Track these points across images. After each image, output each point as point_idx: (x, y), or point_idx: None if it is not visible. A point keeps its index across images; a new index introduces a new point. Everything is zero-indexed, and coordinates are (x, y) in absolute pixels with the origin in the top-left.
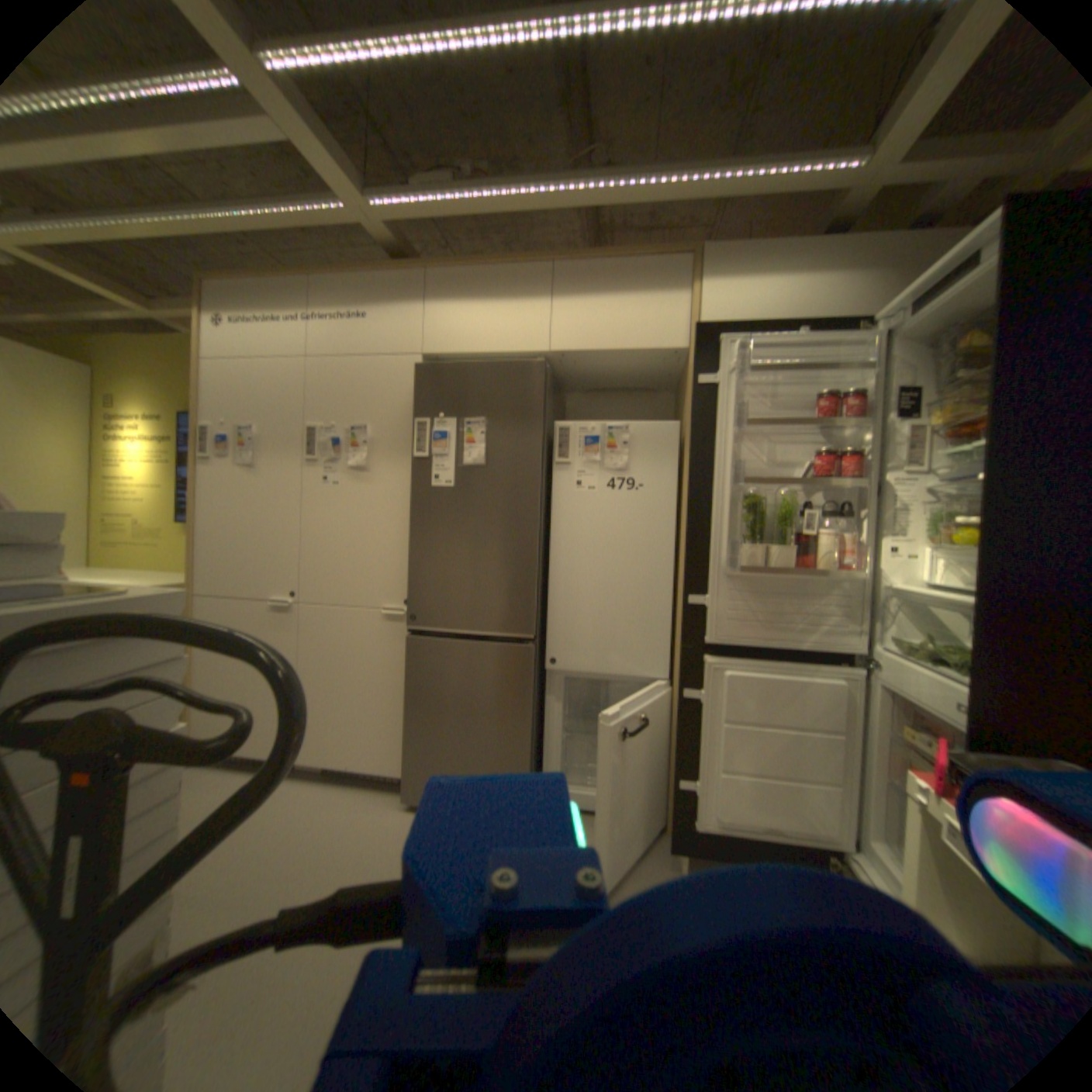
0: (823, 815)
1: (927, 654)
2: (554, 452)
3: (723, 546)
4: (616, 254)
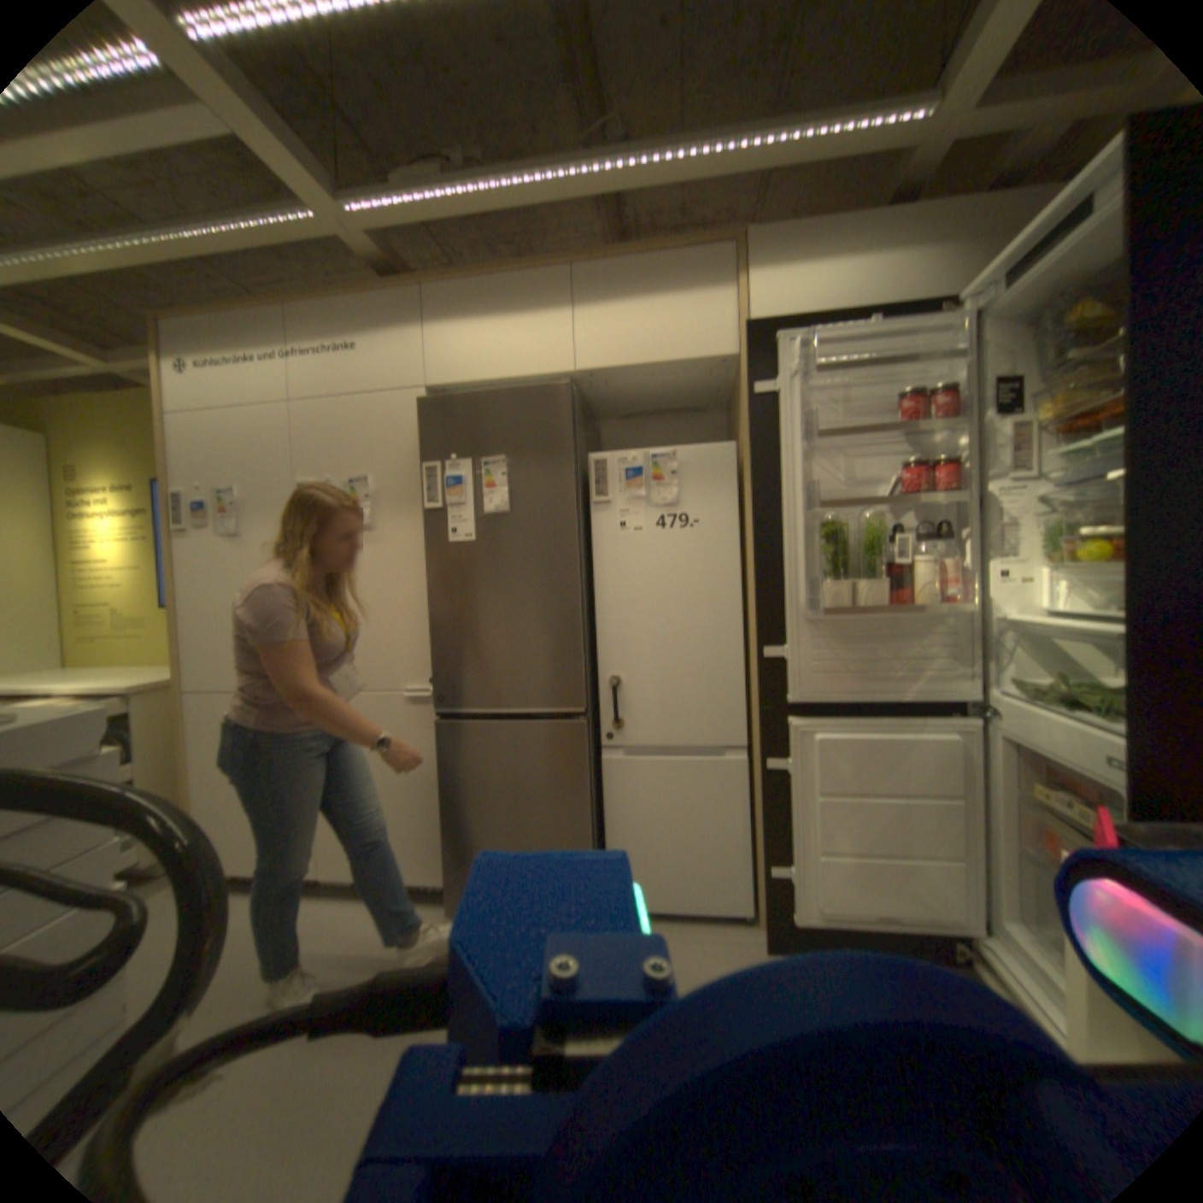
0: (946, 896)
1: (1056, 695)
2: (591, 491)
3: (800, 585)
4: (644, 249)
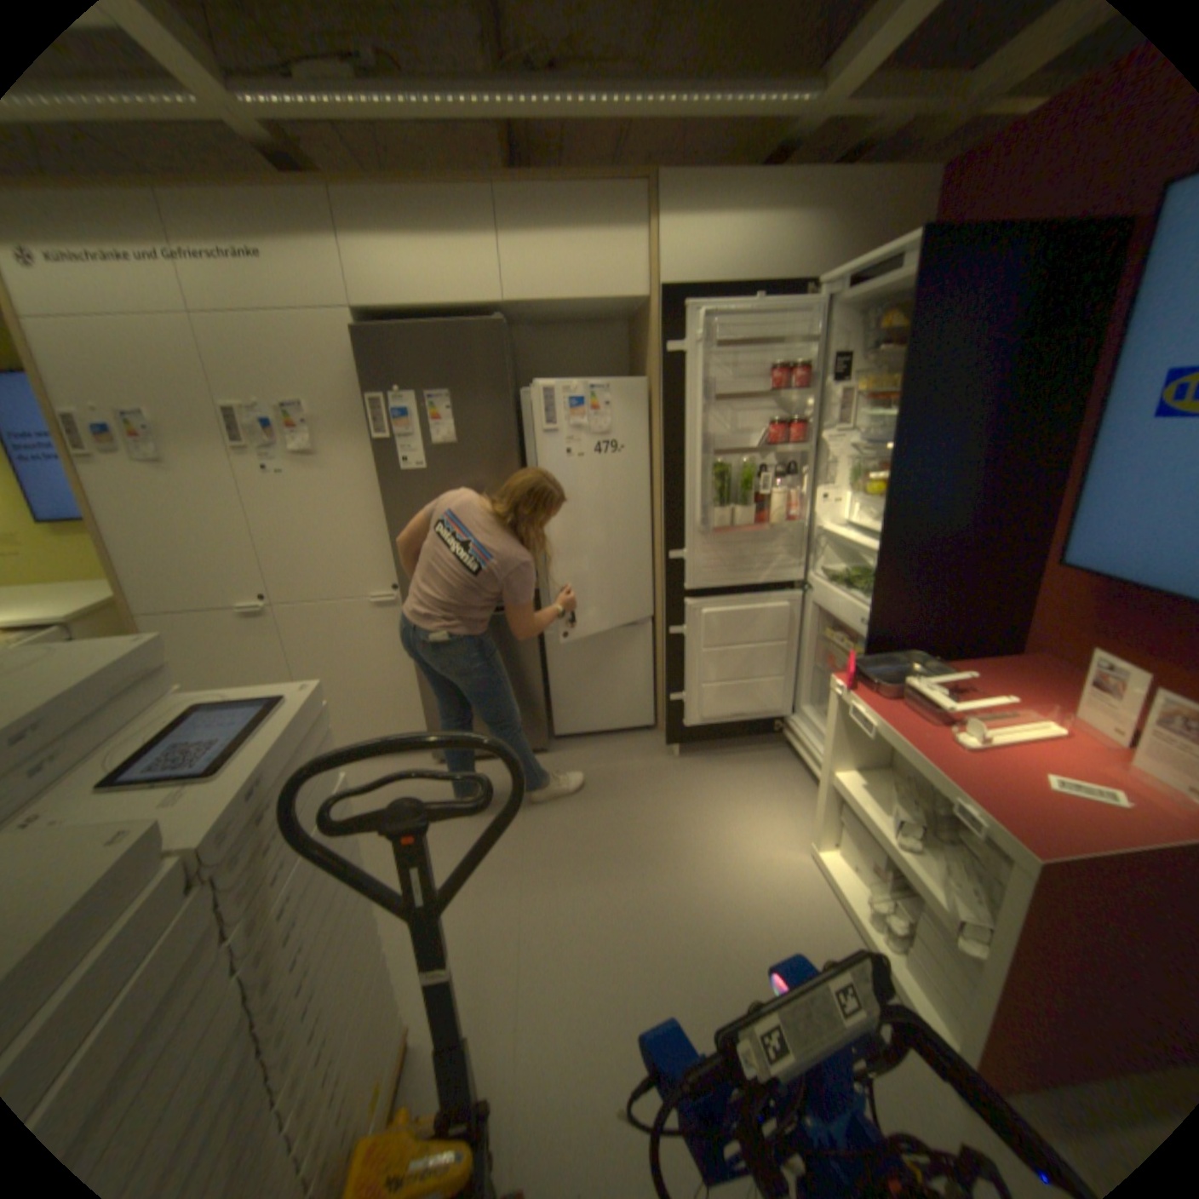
0: (772, 698)
1: (845, 577)
2: (524, 417)
3: (697, 509)
4: (566, 178)
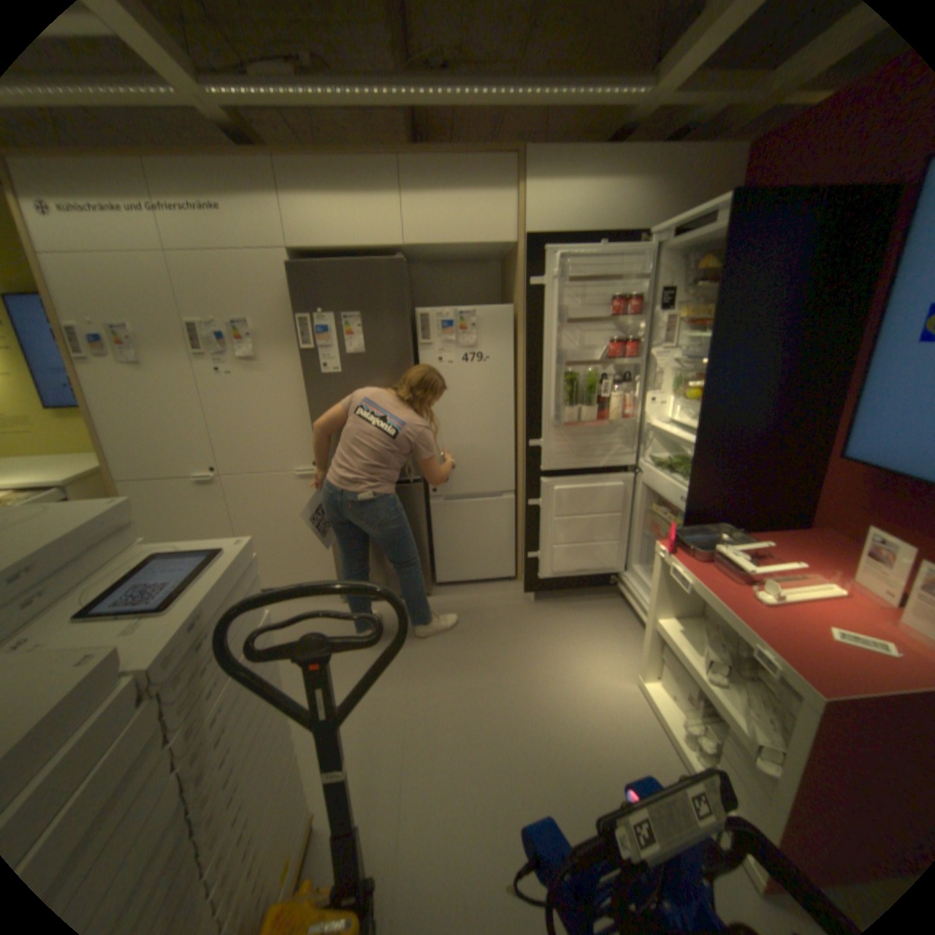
0: (609, 557)
1: (668, 463)
2: (418, 334)
3: (551, 407)
4: (454, 152)
